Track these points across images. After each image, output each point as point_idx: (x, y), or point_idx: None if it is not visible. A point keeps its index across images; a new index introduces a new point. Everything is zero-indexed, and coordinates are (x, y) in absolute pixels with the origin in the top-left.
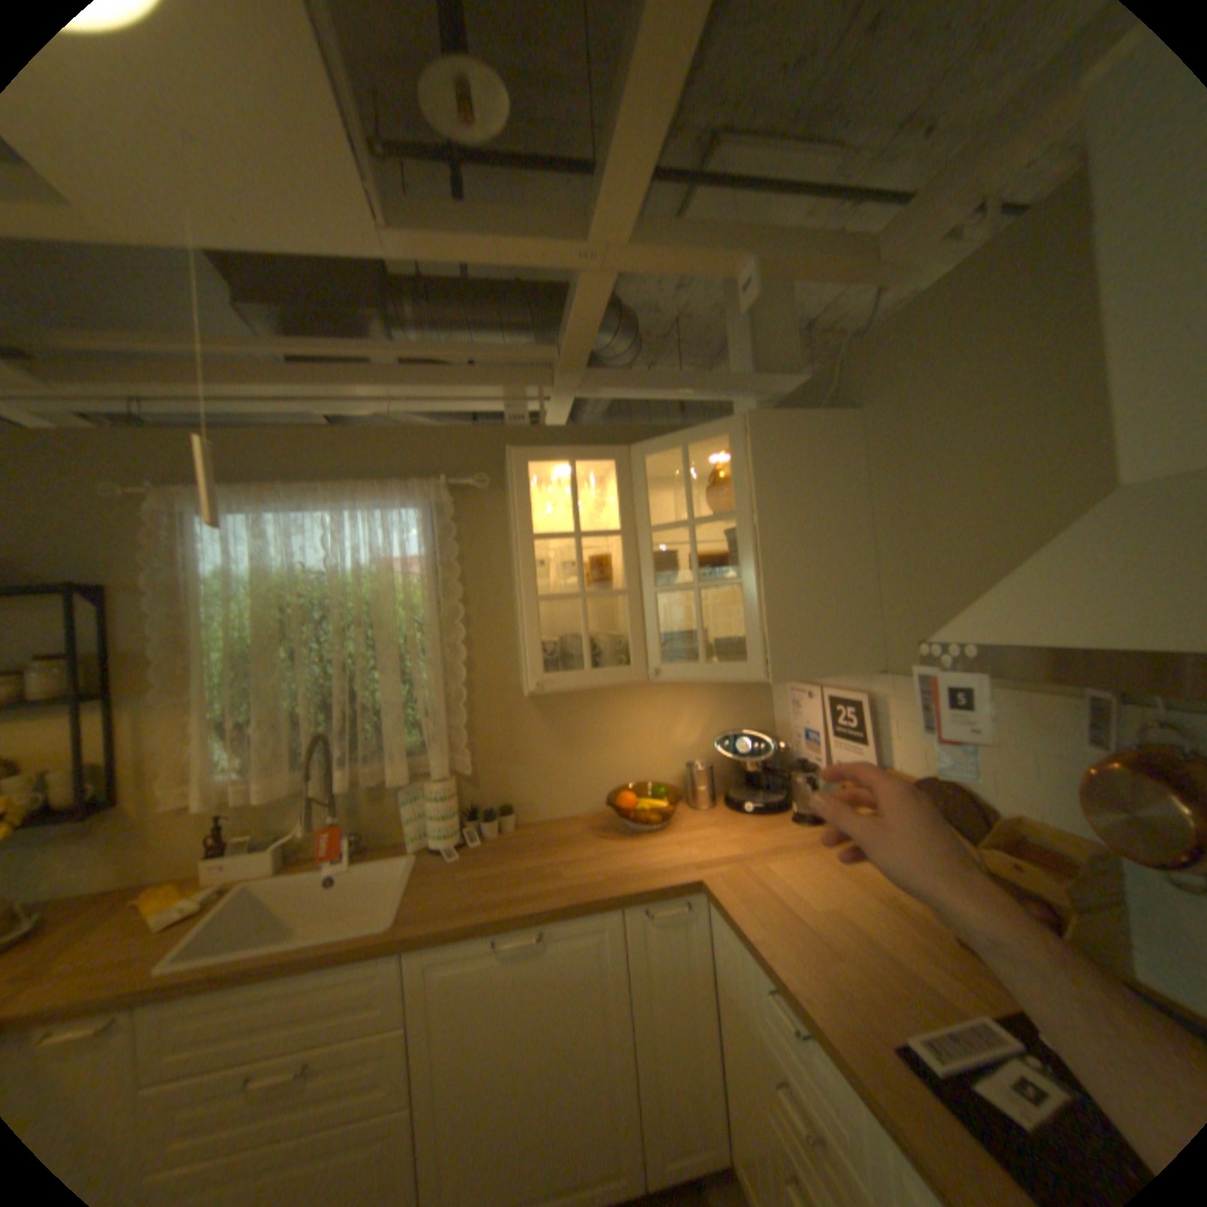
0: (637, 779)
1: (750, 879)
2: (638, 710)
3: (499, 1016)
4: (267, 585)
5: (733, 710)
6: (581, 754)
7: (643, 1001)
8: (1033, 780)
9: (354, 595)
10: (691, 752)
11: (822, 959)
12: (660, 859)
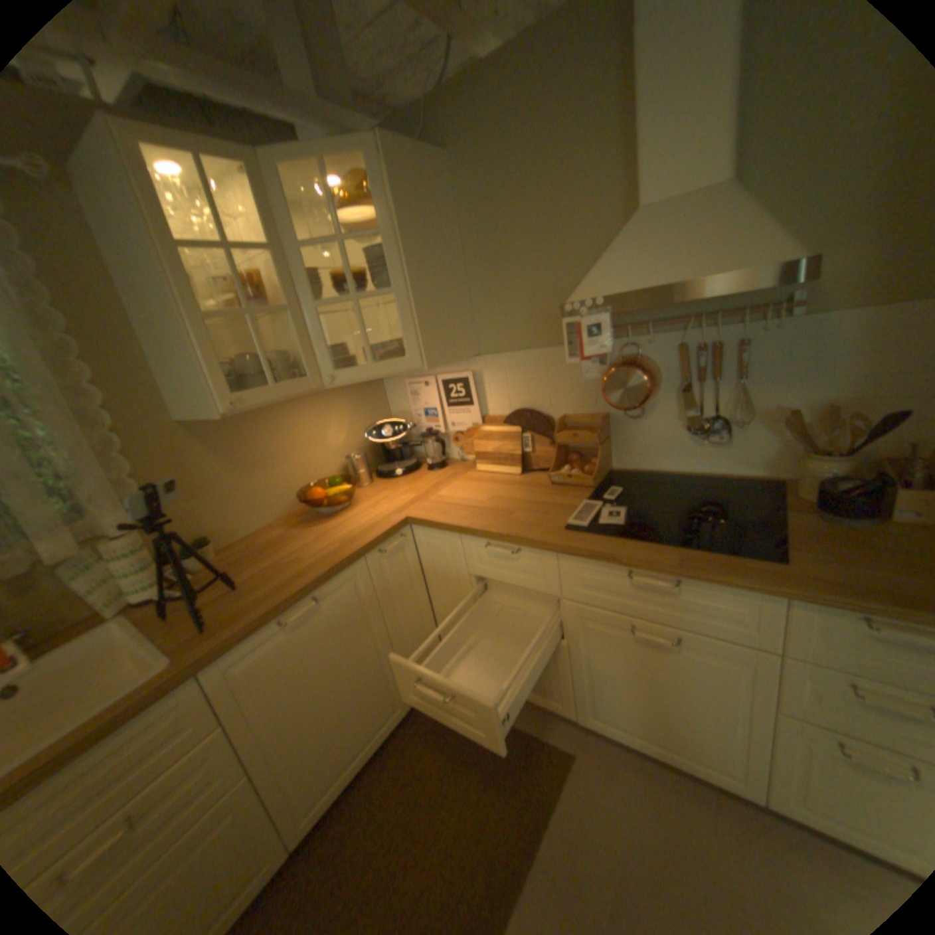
0: (308, 481)
1: (433, 503)
2: (294, 424)
3: (298, 671)
4: None
5: (363, 411)
6: (255, 474)
7: (388, 607)
8: (568, 392)
9: None
10: (341, 449)
11: (504, 516)
12: (366, 519)
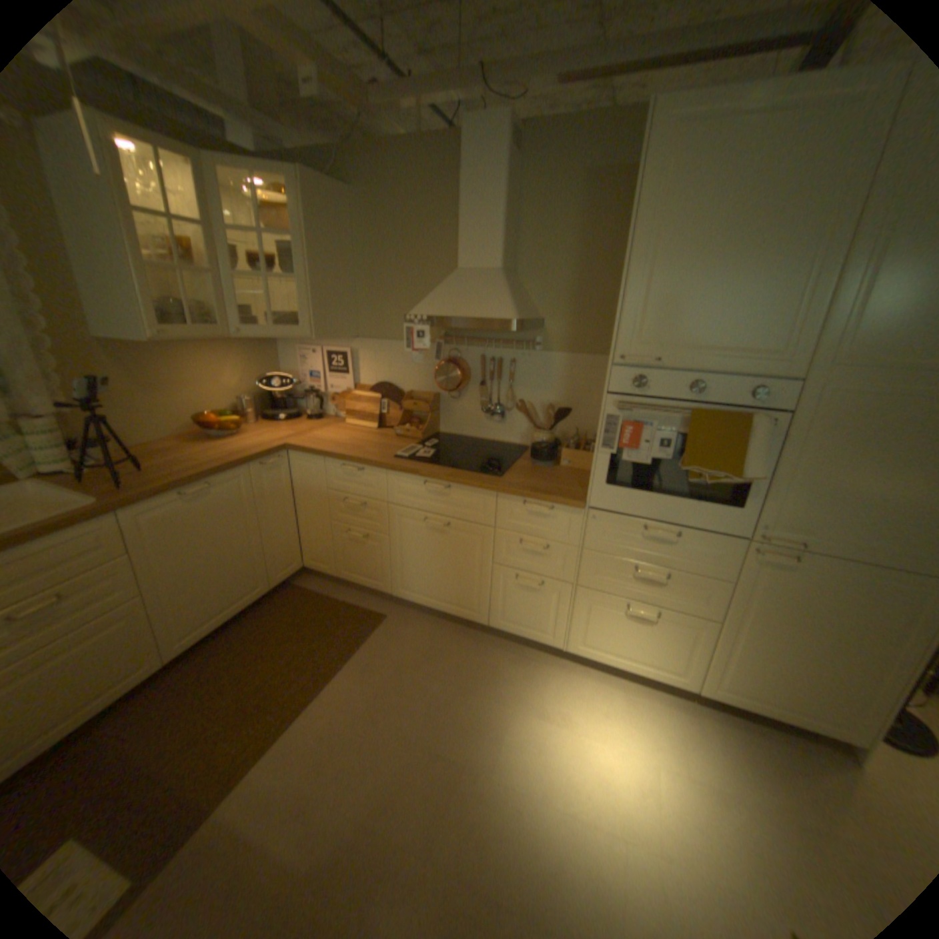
0: (200, 412)
1: (307, 439)
2: (195, 363)
3: (188, 533)
4: None
5: (256, 365)
6: (155, 396)
7: (262, 508)
8: (415, 376)
9: None
10: (233, 392)
11: (357, 449)
12: (251, 443)
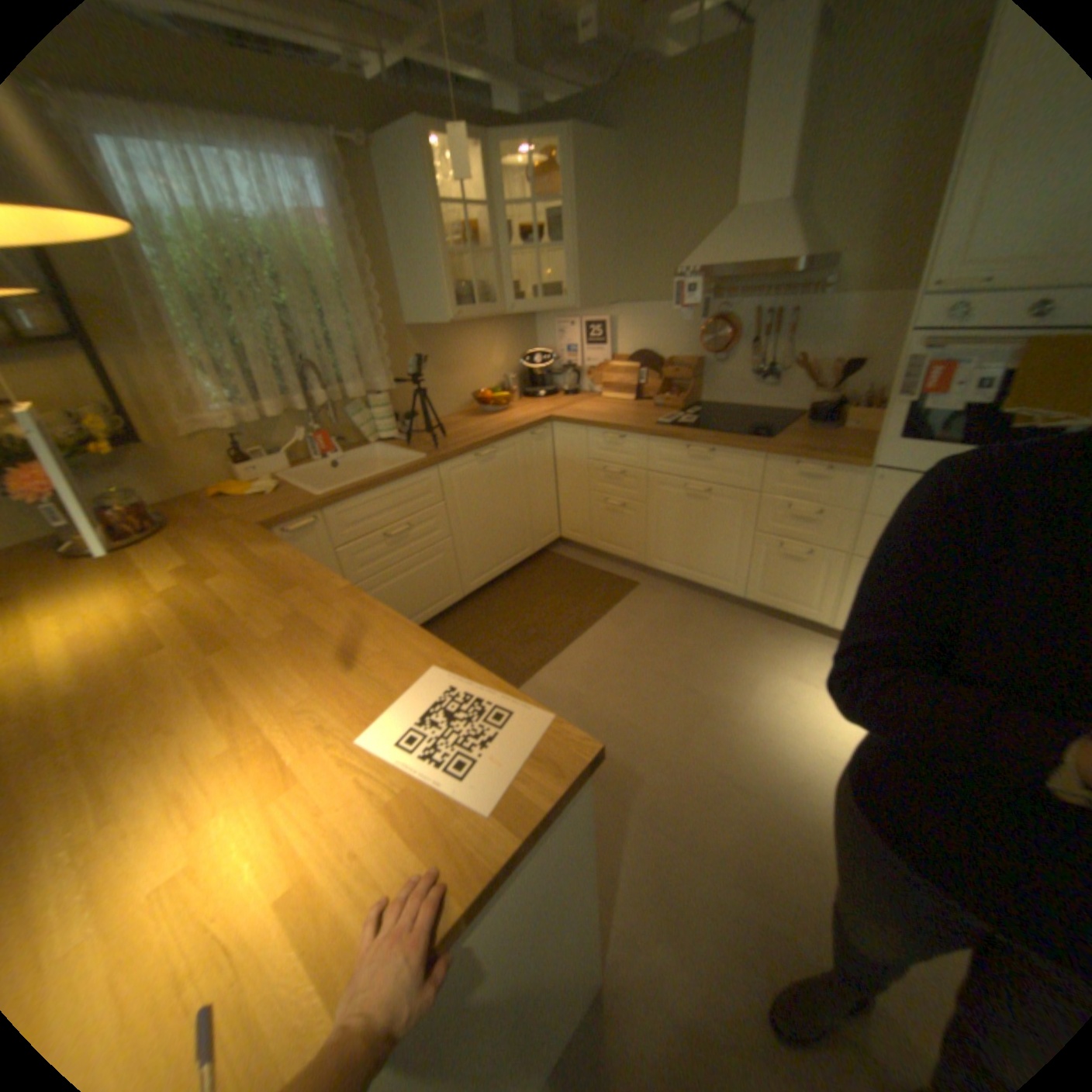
0: (474, 390)
1: (567, 412)
2: (470, 344)
3: (478, 491)
4: (205, 228)
5: (516, 343)
6: (443, 376)
7: (529, 476)
8: (676, 340)
9: (273, 244)
10: (498, 371)
11: (616, 419)
12: (519, 417)
